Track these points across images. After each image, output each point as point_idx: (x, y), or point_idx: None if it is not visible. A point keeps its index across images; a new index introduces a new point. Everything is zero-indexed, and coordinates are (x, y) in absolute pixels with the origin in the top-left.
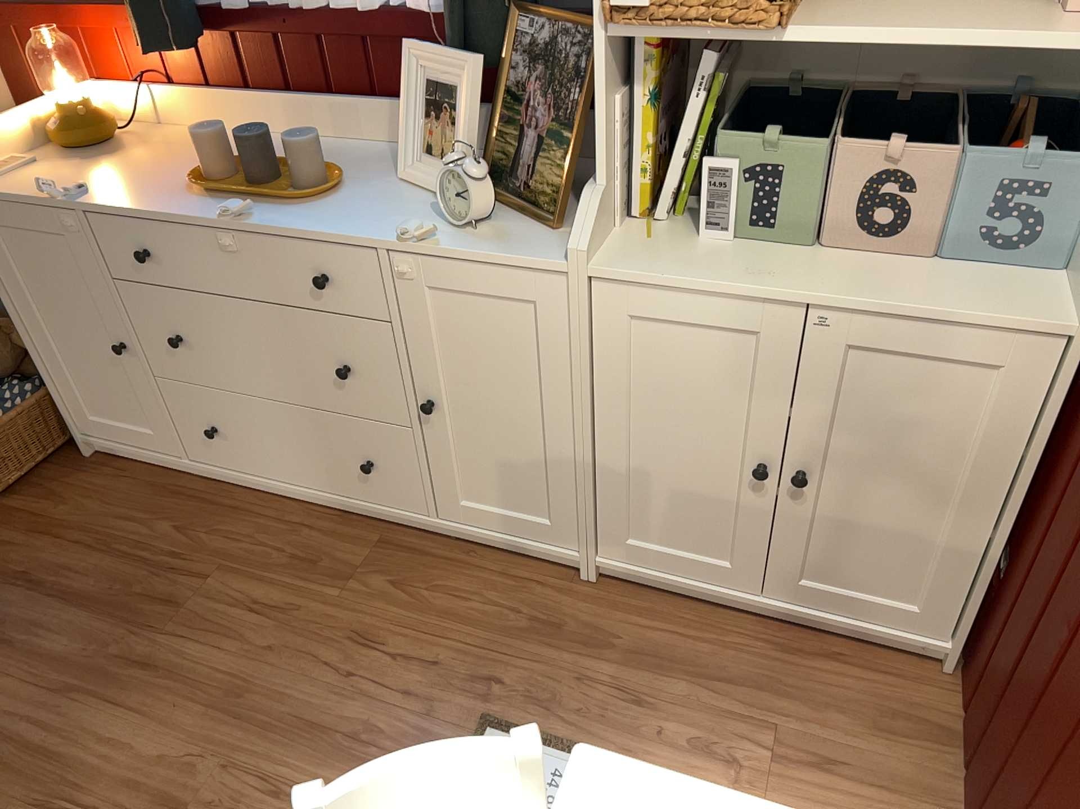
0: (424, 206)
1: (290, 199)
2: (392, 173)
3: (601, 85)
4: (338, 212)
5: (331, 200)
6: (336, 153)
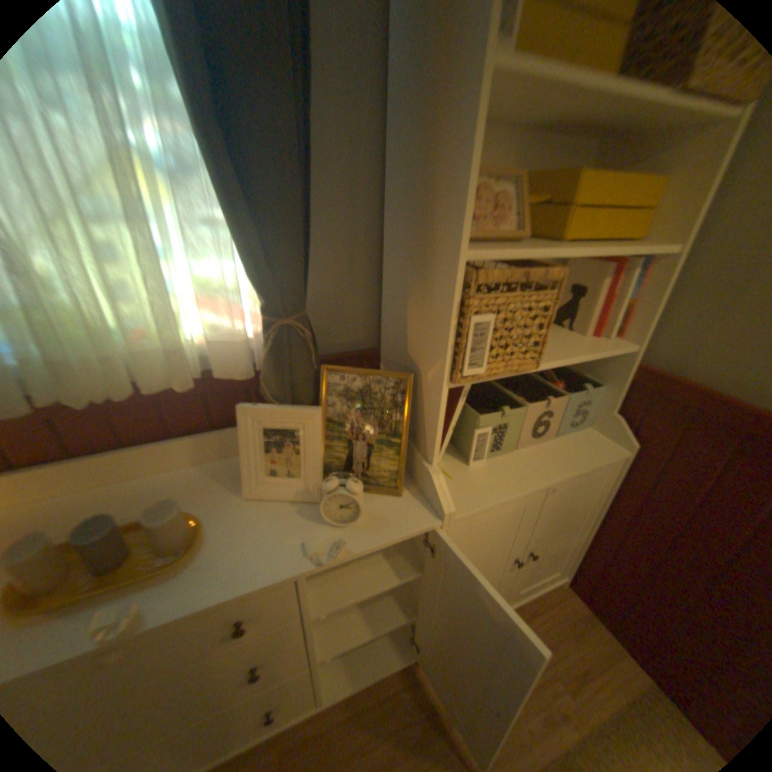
0: (293, 519)
1: (163, 571)
2: (231, 497)
3: (437, 416)
4: (227, 561)
5: (205, 550)
6: (155, 495)
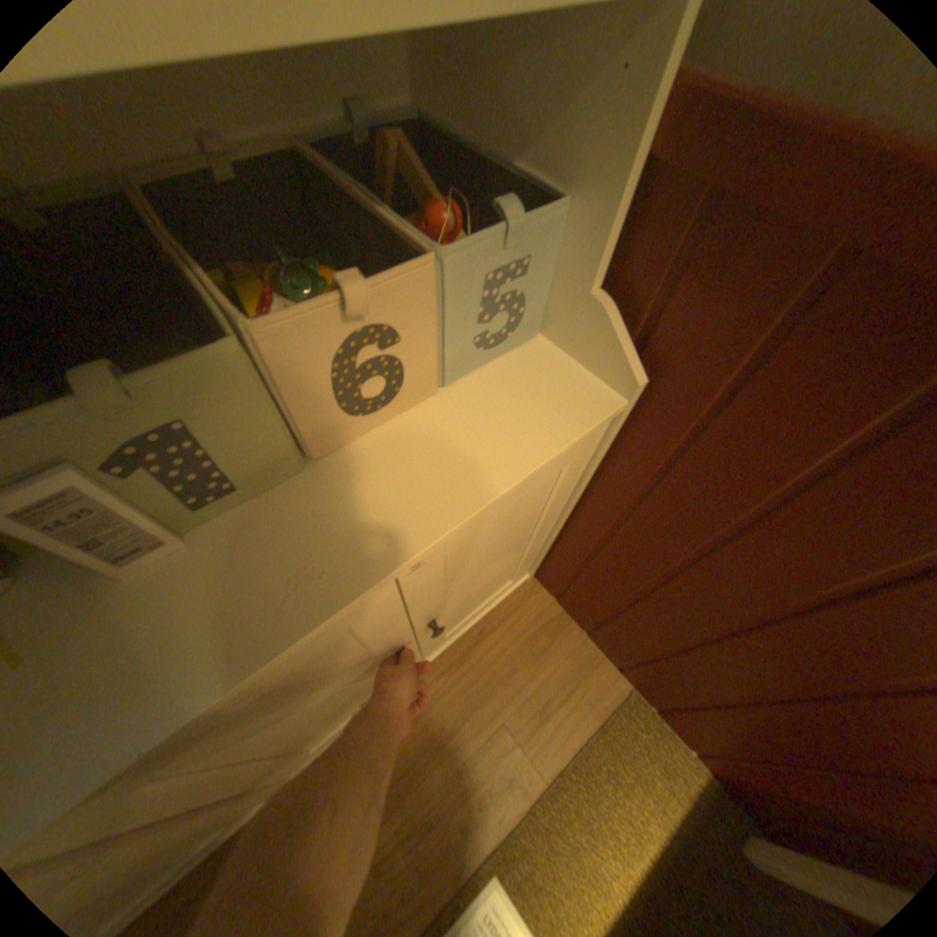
0: None
1: None
2: None
3: None
4: None
5: None
6: None
